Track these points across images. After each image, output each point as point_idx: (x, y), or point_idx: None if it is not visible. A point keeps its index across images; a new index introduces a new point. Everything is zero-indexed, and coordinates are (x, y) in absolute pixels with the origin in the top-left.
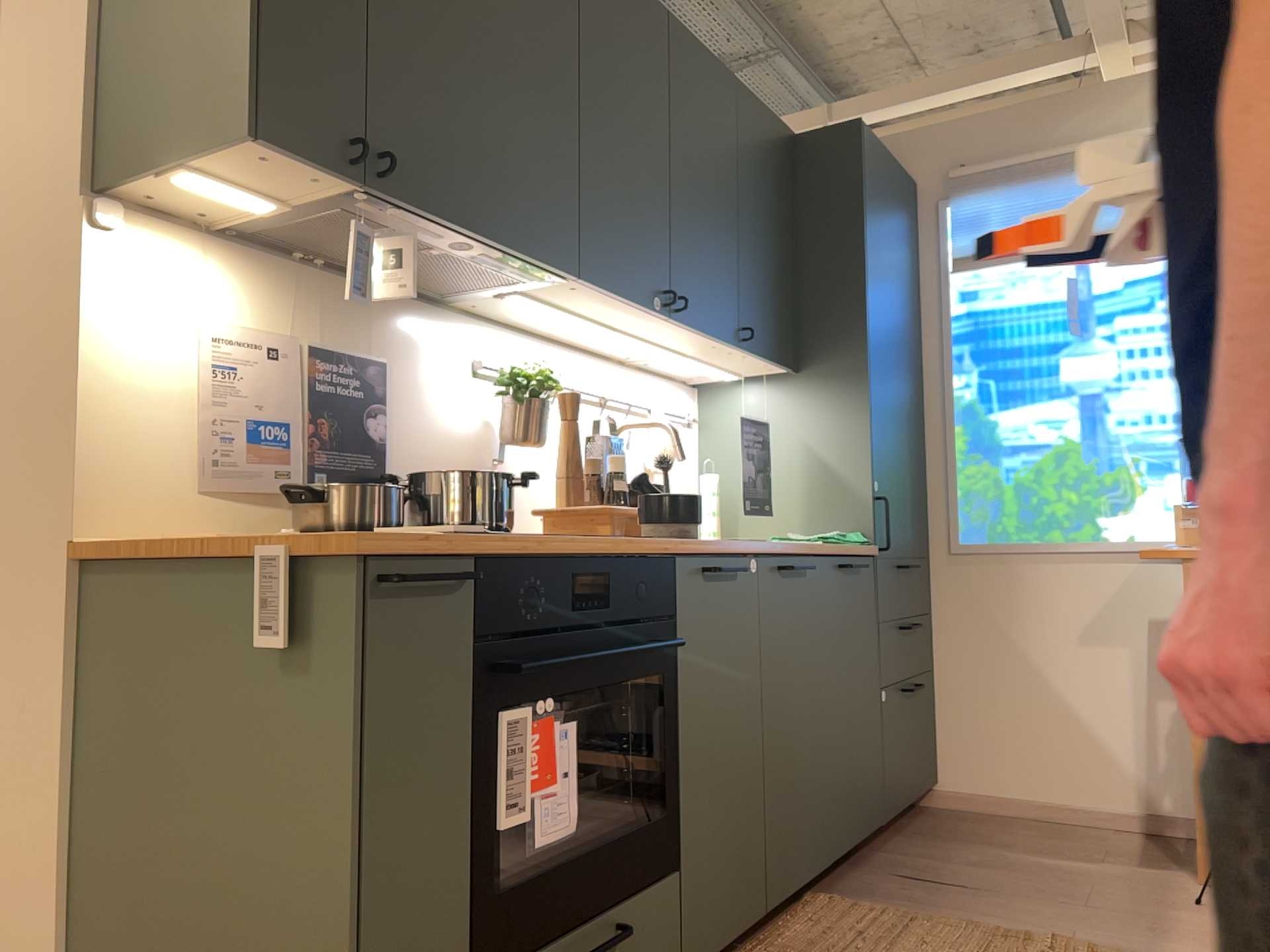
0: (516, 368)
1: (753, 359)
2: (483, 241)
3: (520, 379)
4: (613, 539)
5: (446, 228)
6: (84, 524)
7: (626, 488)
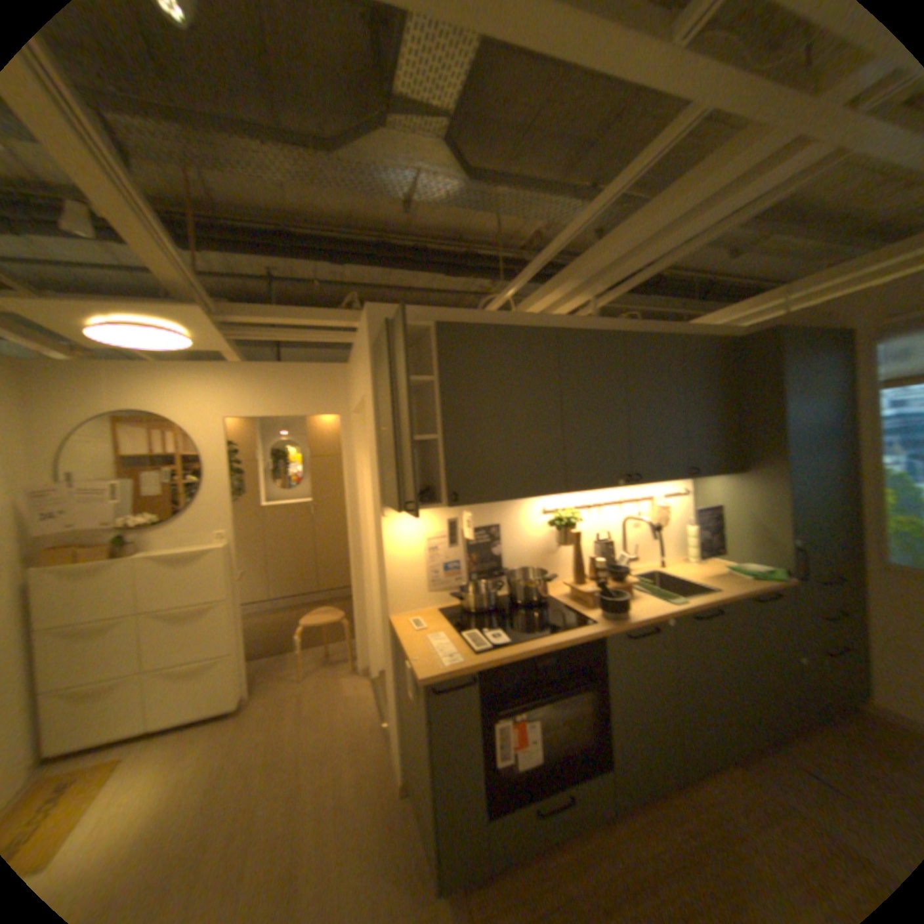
0: (558, 512)
1: (706, 476)
2: (510, 499)
3: (556, 523)
4: (565, 634)
5: (491, 502)
6: (391, 611)
7: (613, 565)
